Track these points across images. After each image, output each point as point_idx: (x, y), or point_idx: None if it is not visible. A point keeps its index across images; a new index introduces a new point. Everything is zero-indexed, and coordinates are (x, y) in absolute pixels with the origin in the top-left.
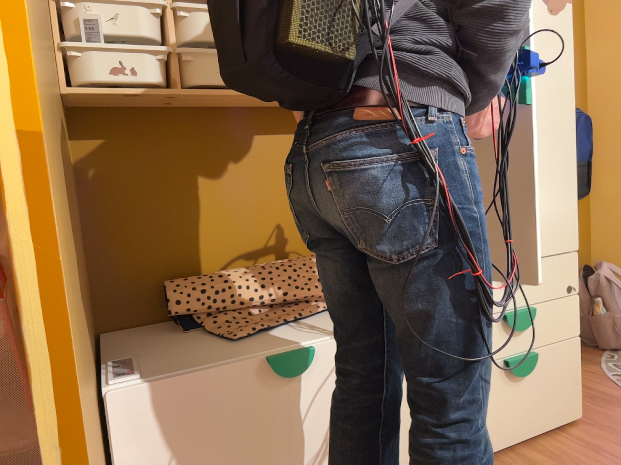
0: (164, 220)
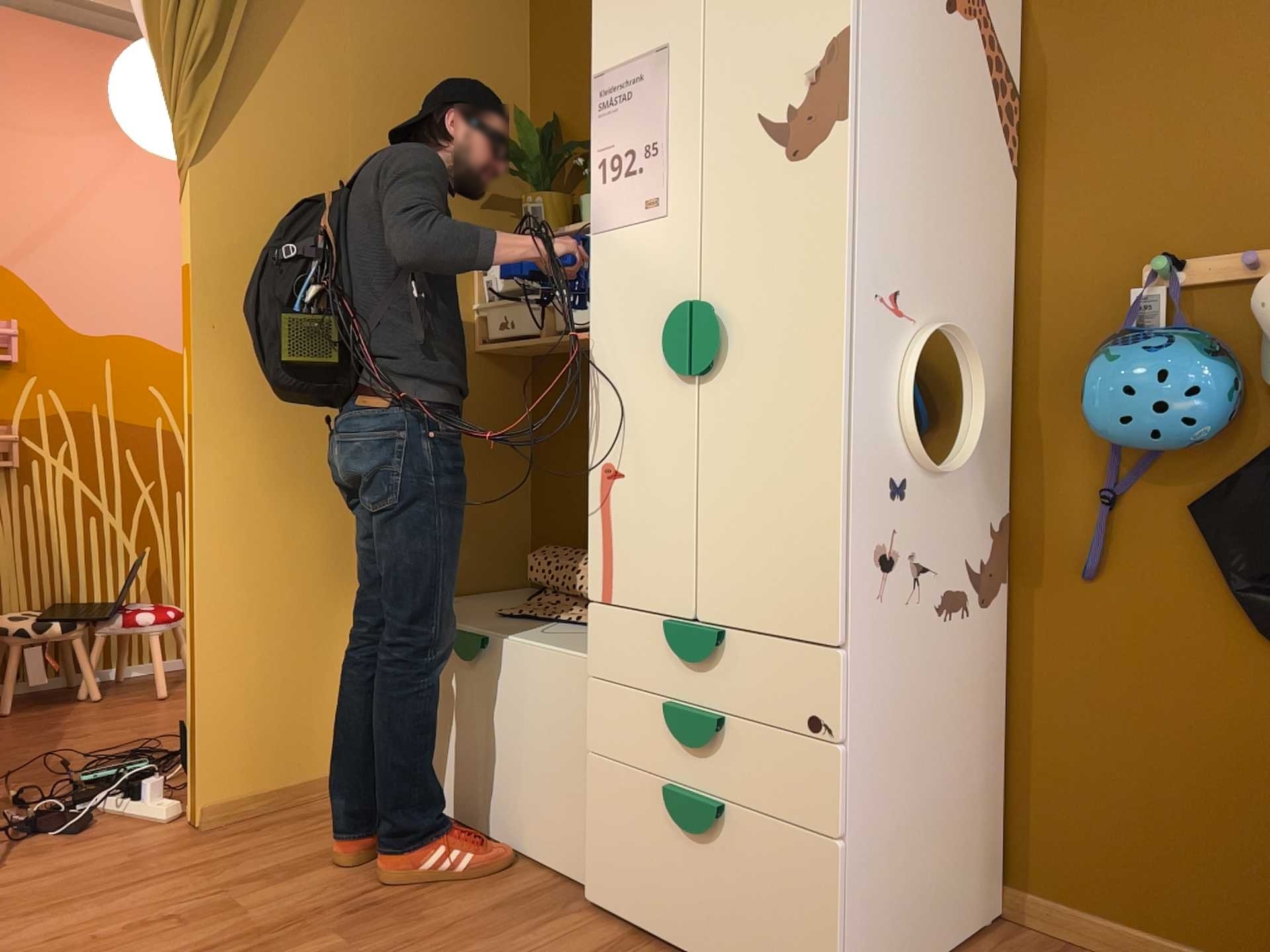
0: (581, 478)
